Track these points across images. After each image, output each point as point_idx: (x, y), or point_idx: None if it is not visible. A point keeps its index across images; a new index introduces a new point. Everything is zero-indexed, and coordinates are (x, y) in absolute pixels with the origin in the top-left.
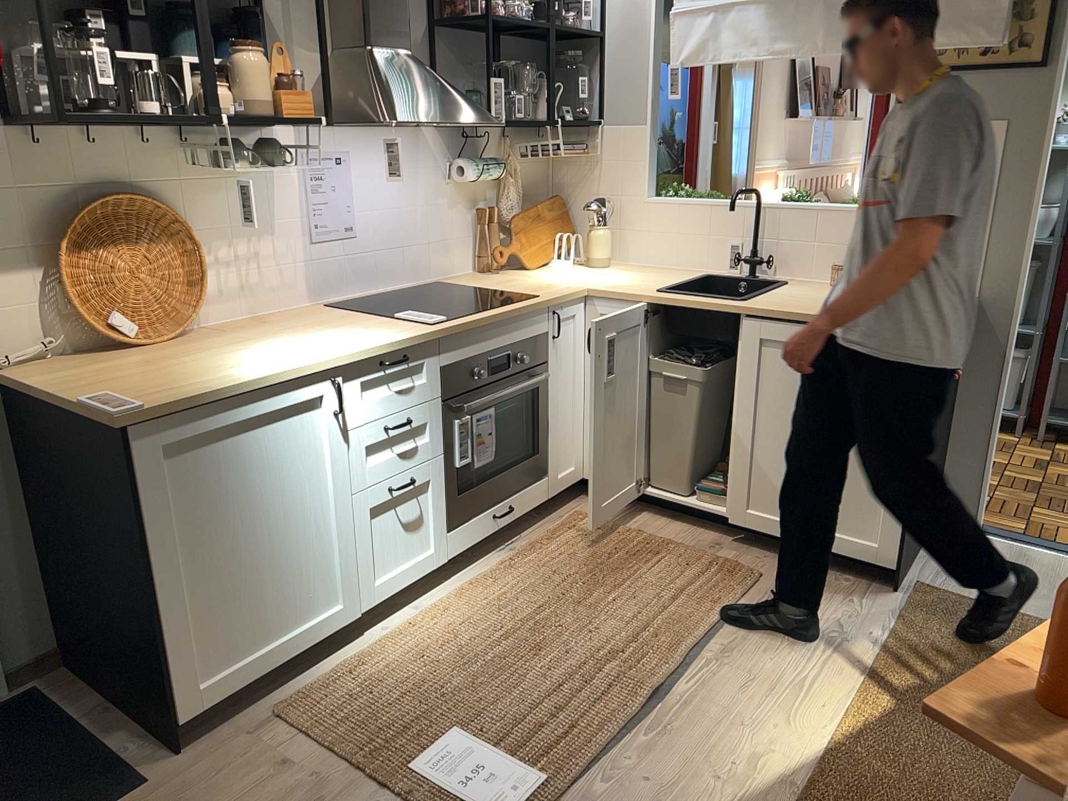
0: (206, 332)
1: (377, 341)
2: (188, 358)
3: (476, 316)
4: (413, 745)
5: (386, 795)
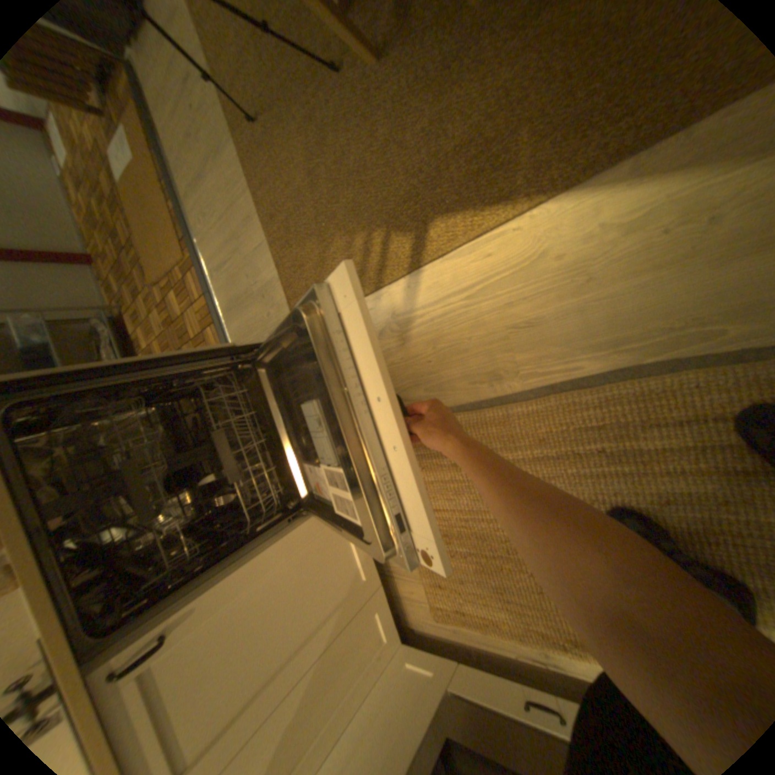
0: None
1: None
2: None
3: None
4: None
5: None
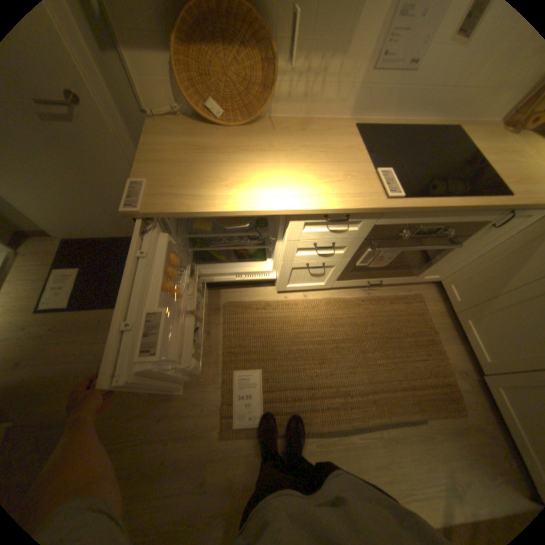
0: (266, 123)
1: (331, 200)
2: (224, 155)
3: (431, 201)
4: (242, 365)
5: (218, 377)
